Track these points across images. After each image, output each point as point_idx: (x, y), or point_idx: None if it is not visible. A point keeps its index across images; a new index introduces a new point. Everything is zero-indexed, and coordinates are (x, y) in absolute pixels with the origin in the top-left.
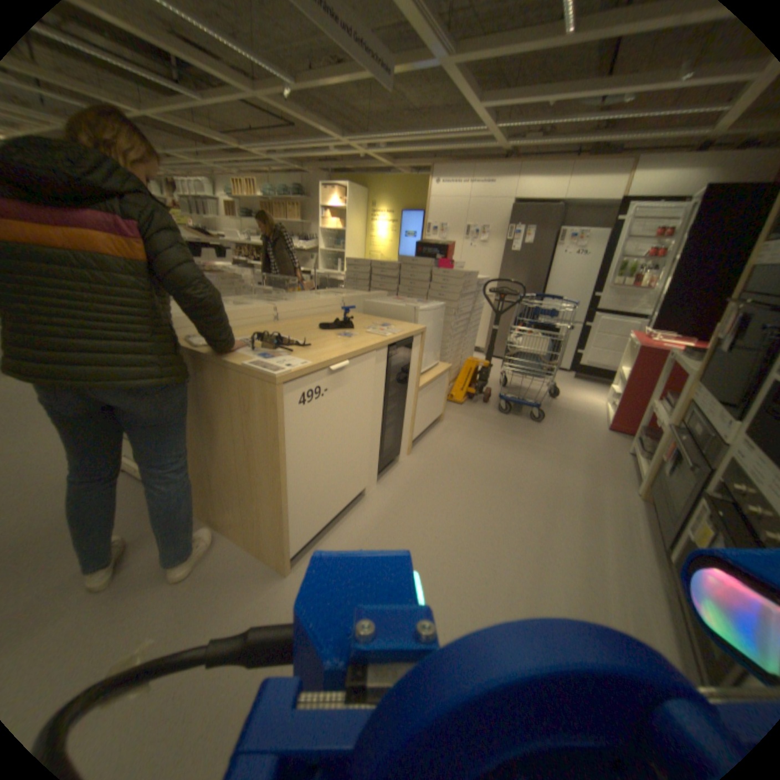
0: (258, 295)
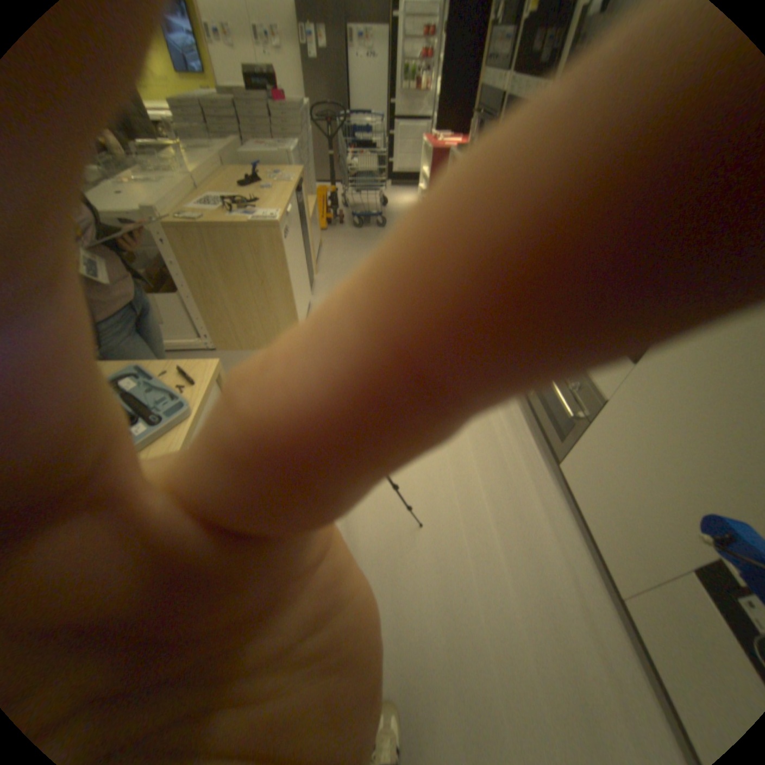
0: (145, 173)
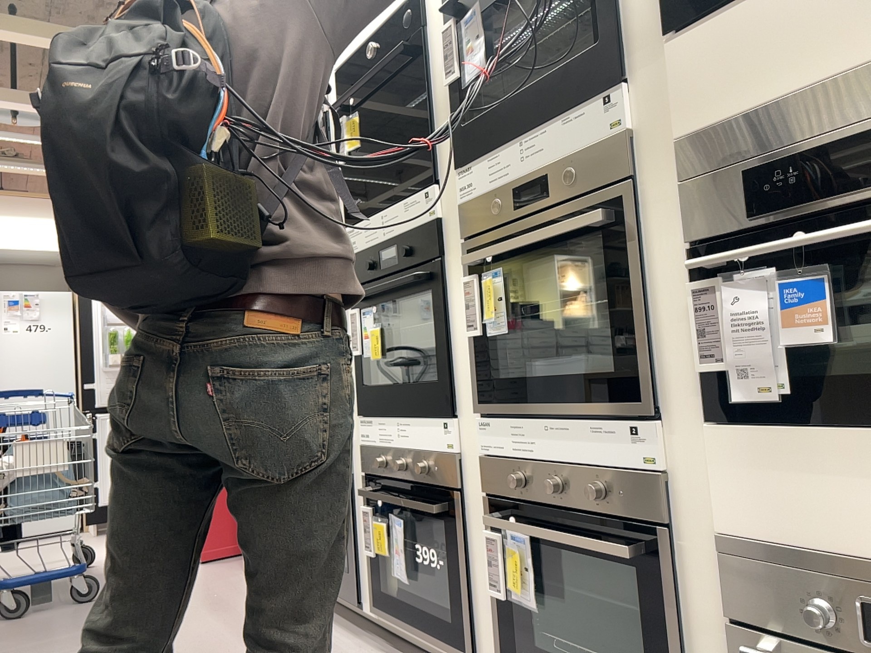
0: None
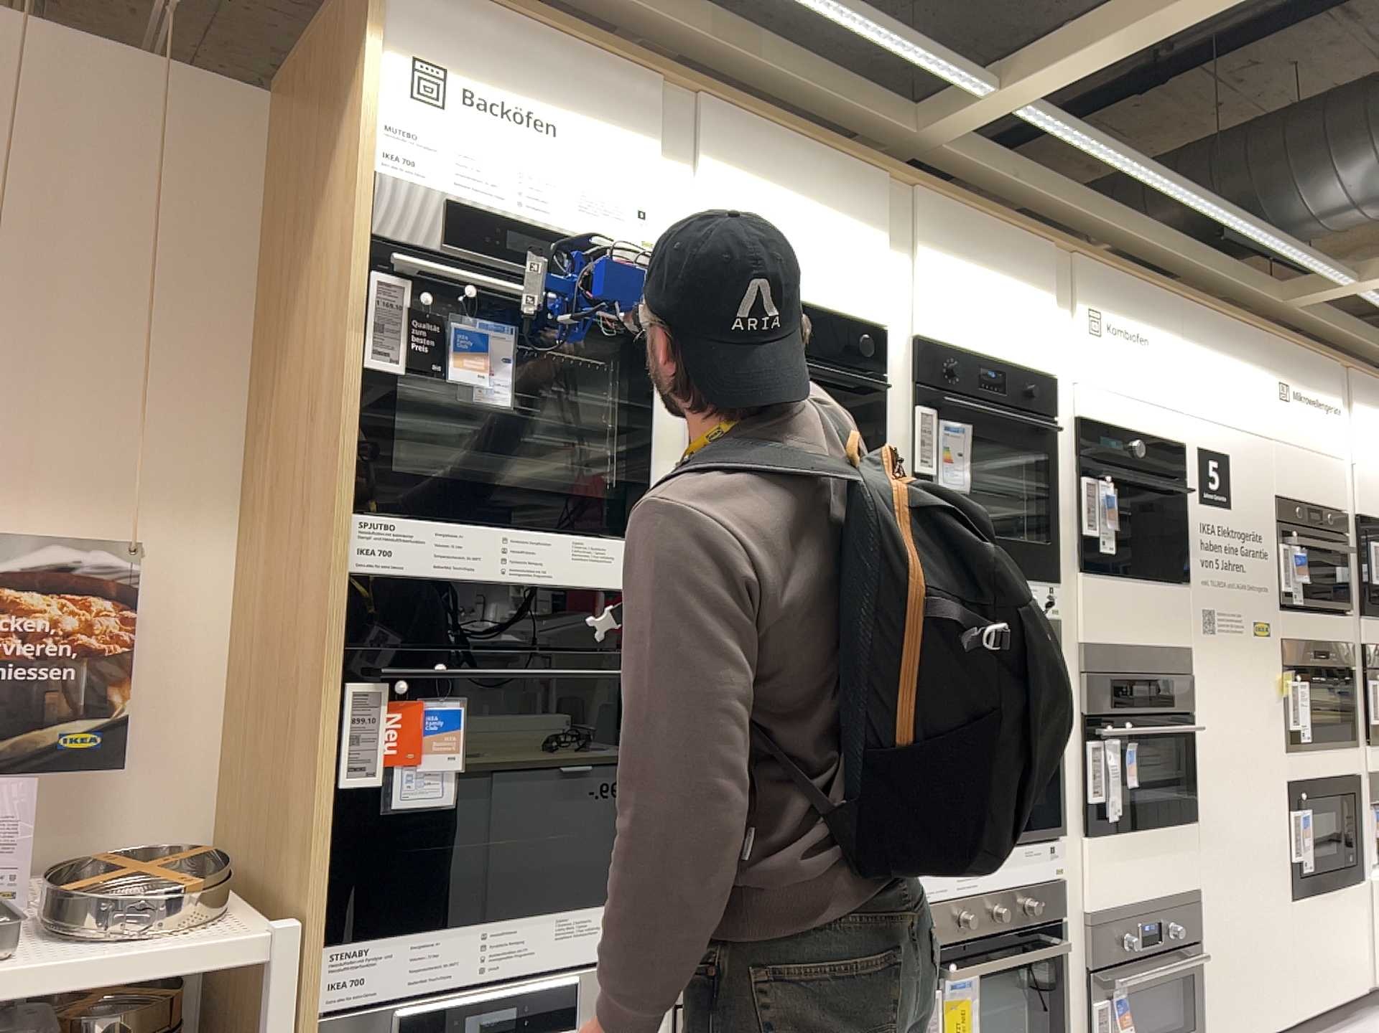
0: None
